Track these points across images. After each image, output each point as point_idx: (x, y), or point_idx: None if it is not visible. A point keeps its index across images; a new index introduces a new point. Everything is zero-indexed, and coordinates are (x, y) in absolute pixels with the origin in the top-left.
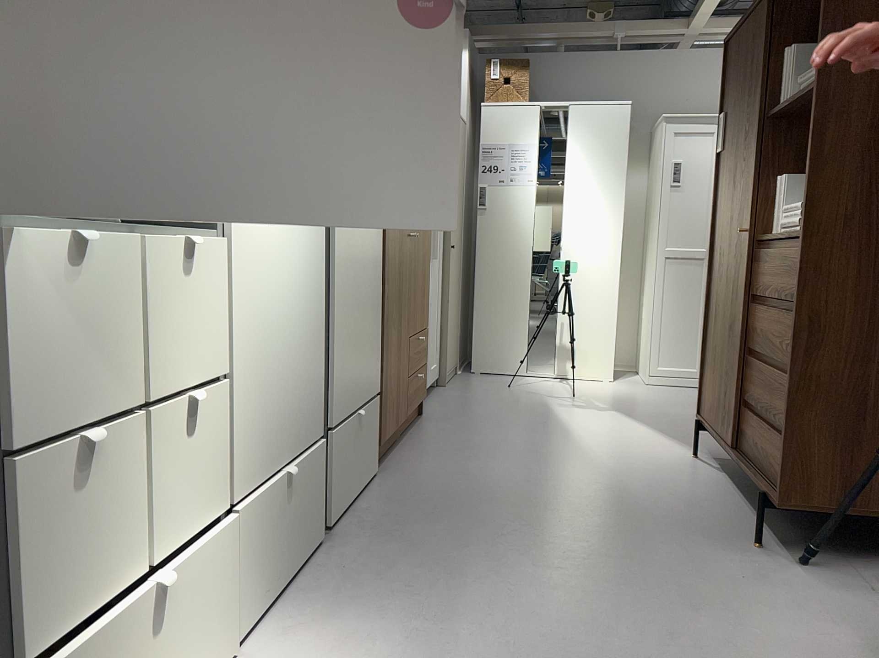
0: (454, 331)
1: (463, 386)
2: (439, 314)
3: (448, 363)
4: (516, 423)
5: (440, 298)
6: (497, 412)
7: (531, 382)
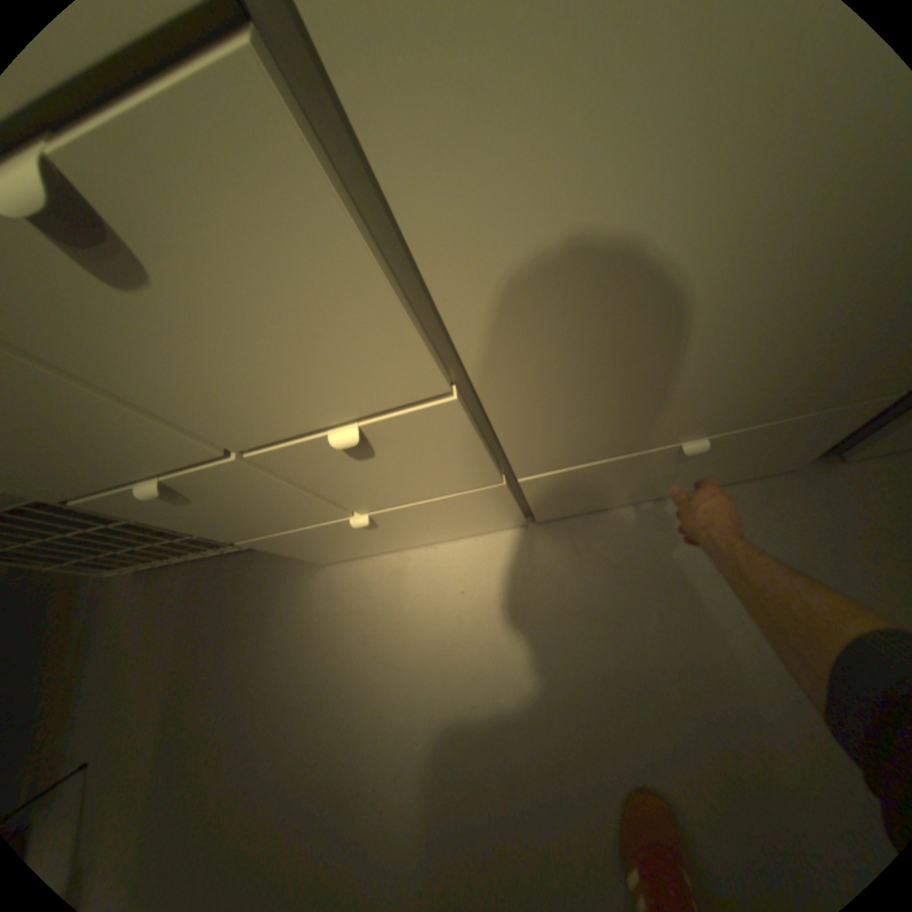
0: None
1: None
2: None
3: None
4: None
5: None
6: None
7: None
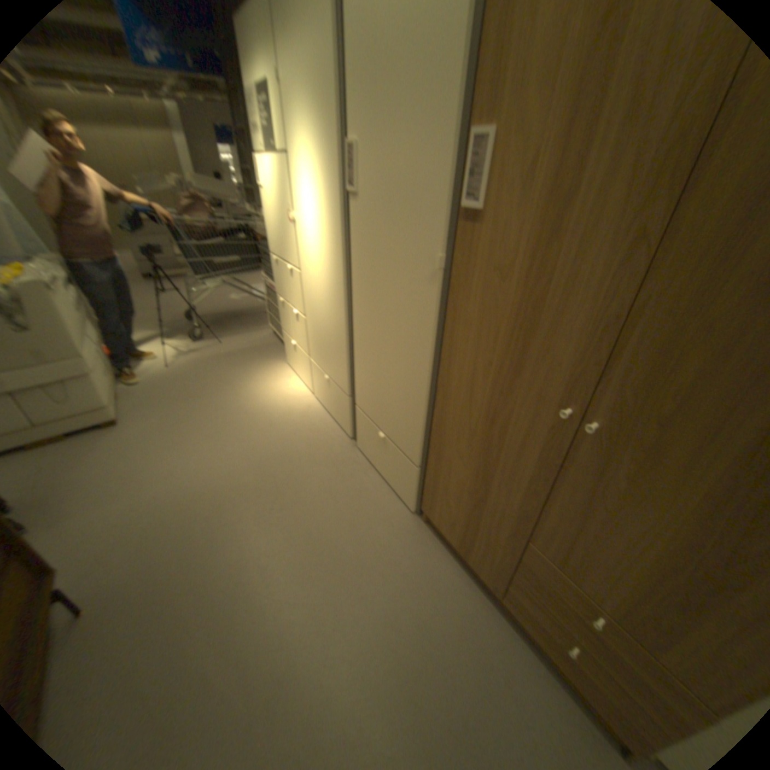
0: None
1: None
2: None
3: None
4: None
5: None
6: None
7: None
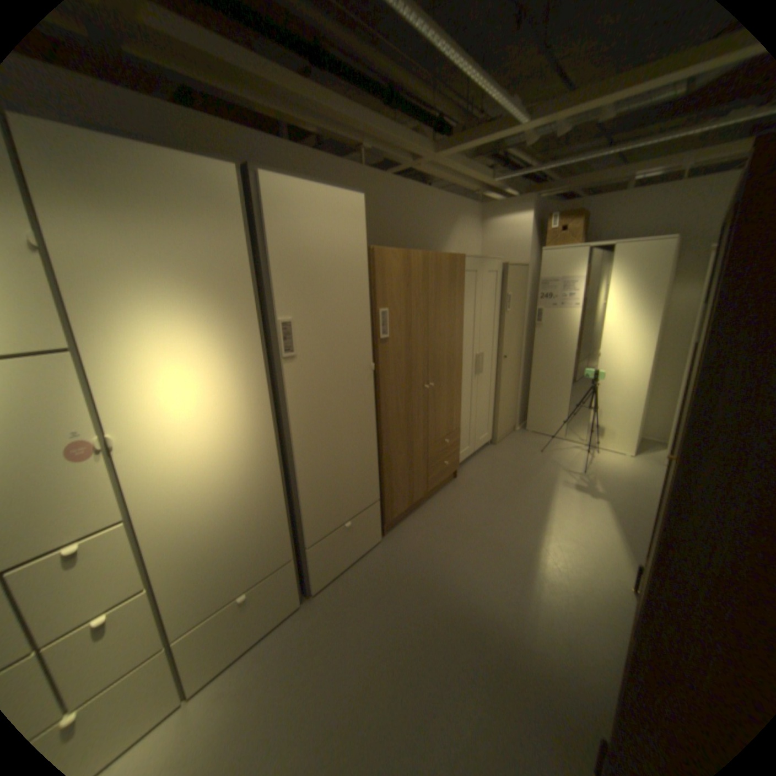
0: (508, 408)
1: (509, 446)
2: (492, 402)
3: (499, 431)
4: (514, 500)
5: (493, 393)
6: (511, 483)
7: (563, 448)
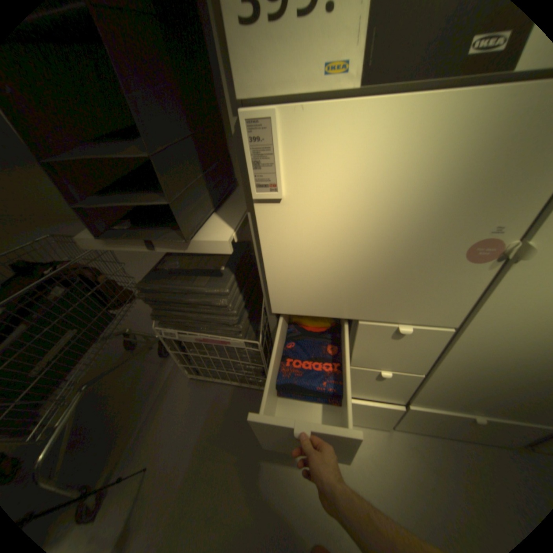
0: None
1: None
2: None
3: None
4: None
5: None
6: None
7: None
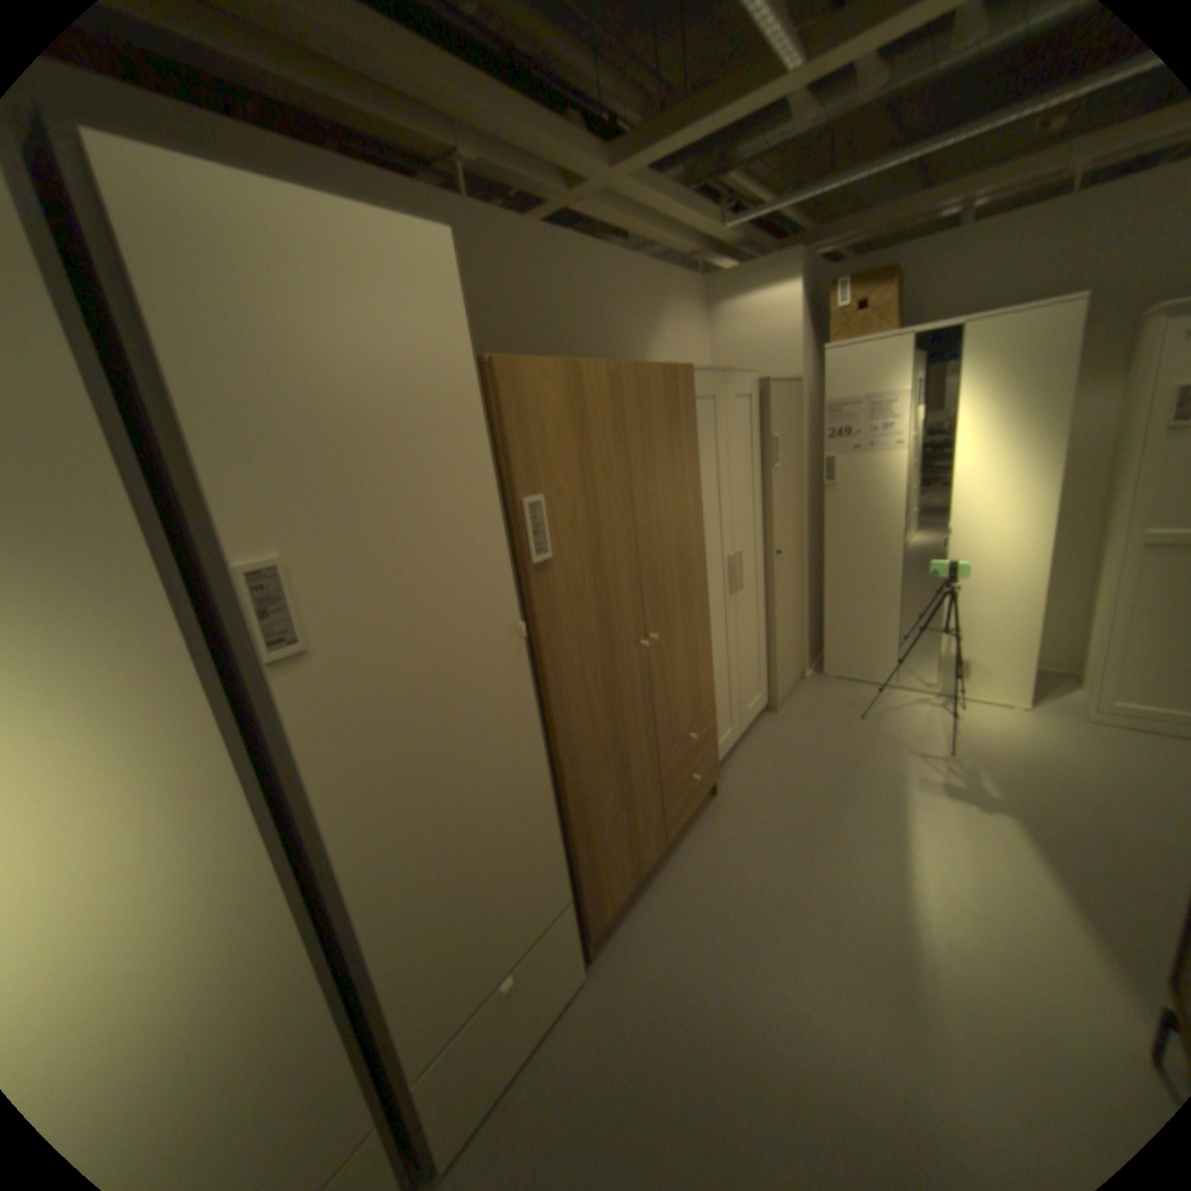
0: (791, 643)
1: (801, 711)
2: (763, 636)
3: (780, 686)
4: (837, 836)
5: (763, 620)
6: (821, 795)
7: (898, 705)
